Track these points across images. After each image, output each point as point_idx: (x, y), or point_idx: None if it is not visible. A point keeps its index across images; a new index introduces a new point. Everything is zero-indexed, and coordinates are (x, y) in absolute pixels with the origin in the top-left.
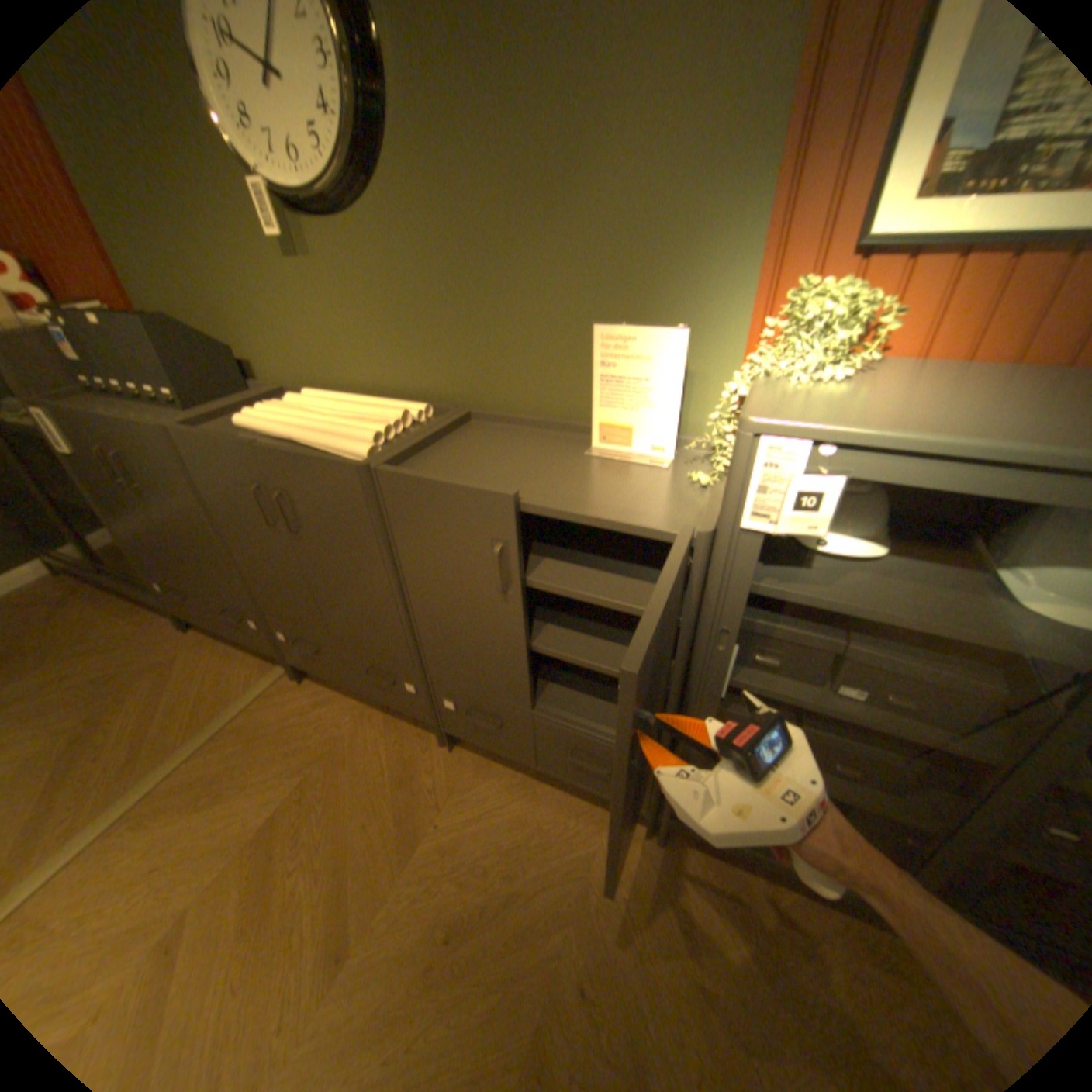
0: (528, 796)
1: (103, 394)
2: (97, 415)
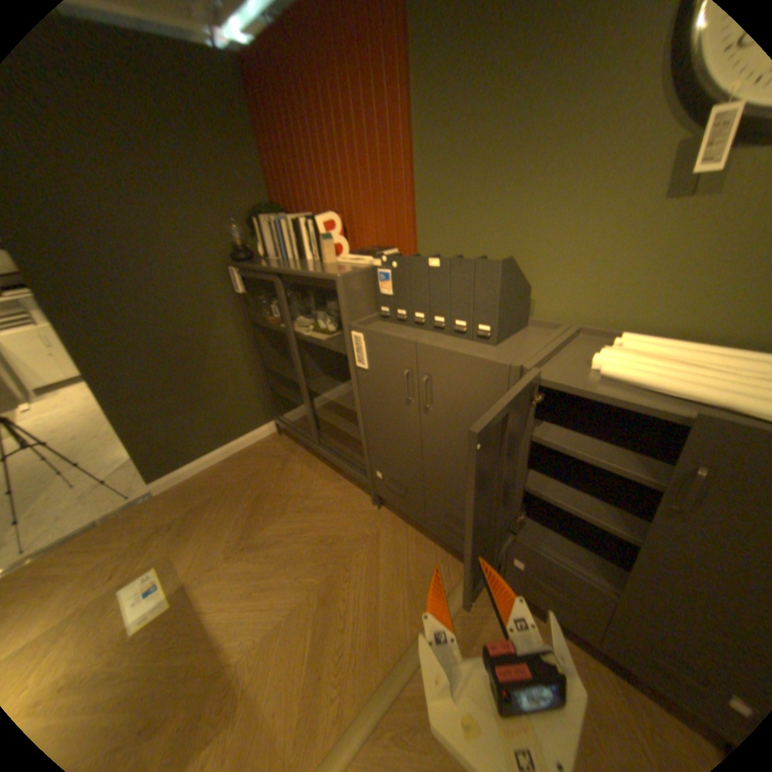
0: None
1: (402, 321)
2: (430, 345)
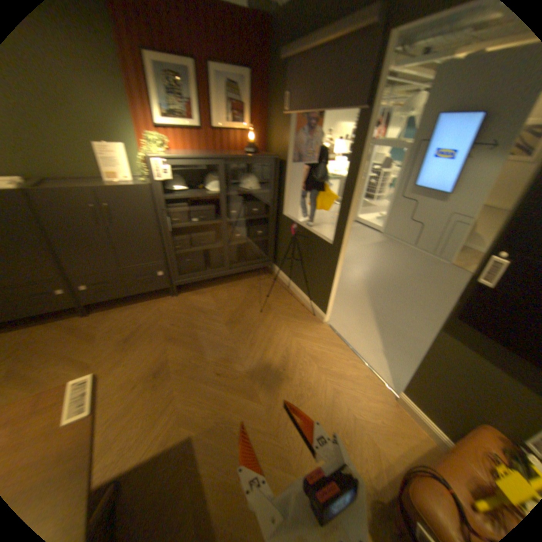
0: (130, 309)
1: None
2: None
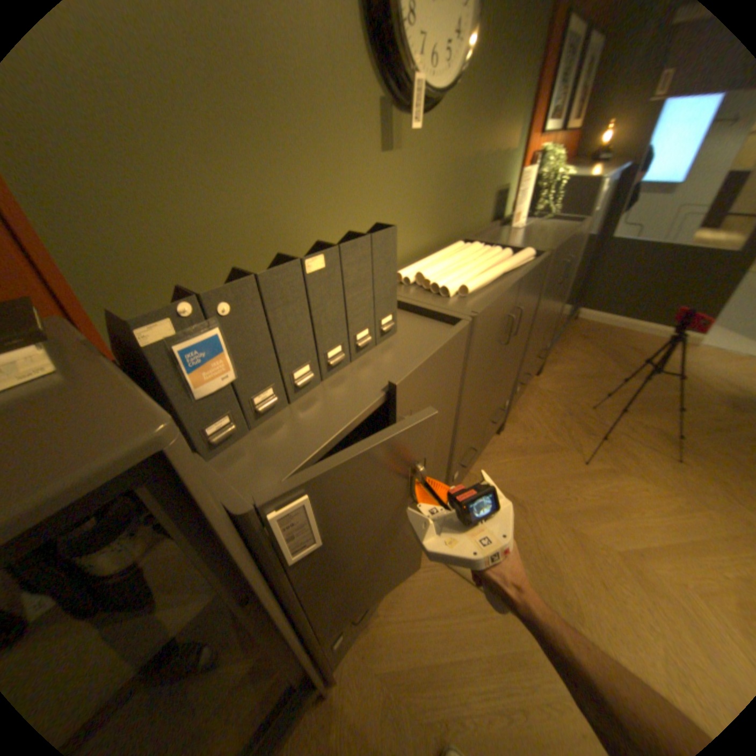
0: (524, 405)
1: (264, 413)
2: (408, 372)
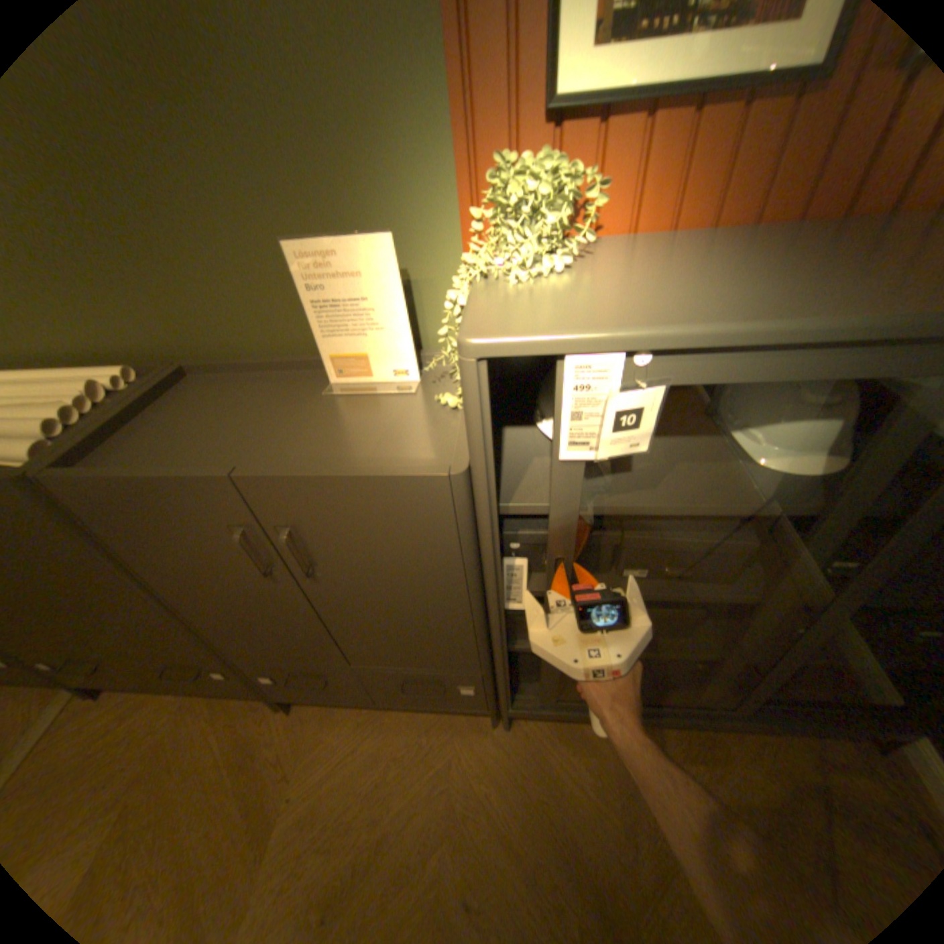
0: (376, 730)
1: None
2: None
